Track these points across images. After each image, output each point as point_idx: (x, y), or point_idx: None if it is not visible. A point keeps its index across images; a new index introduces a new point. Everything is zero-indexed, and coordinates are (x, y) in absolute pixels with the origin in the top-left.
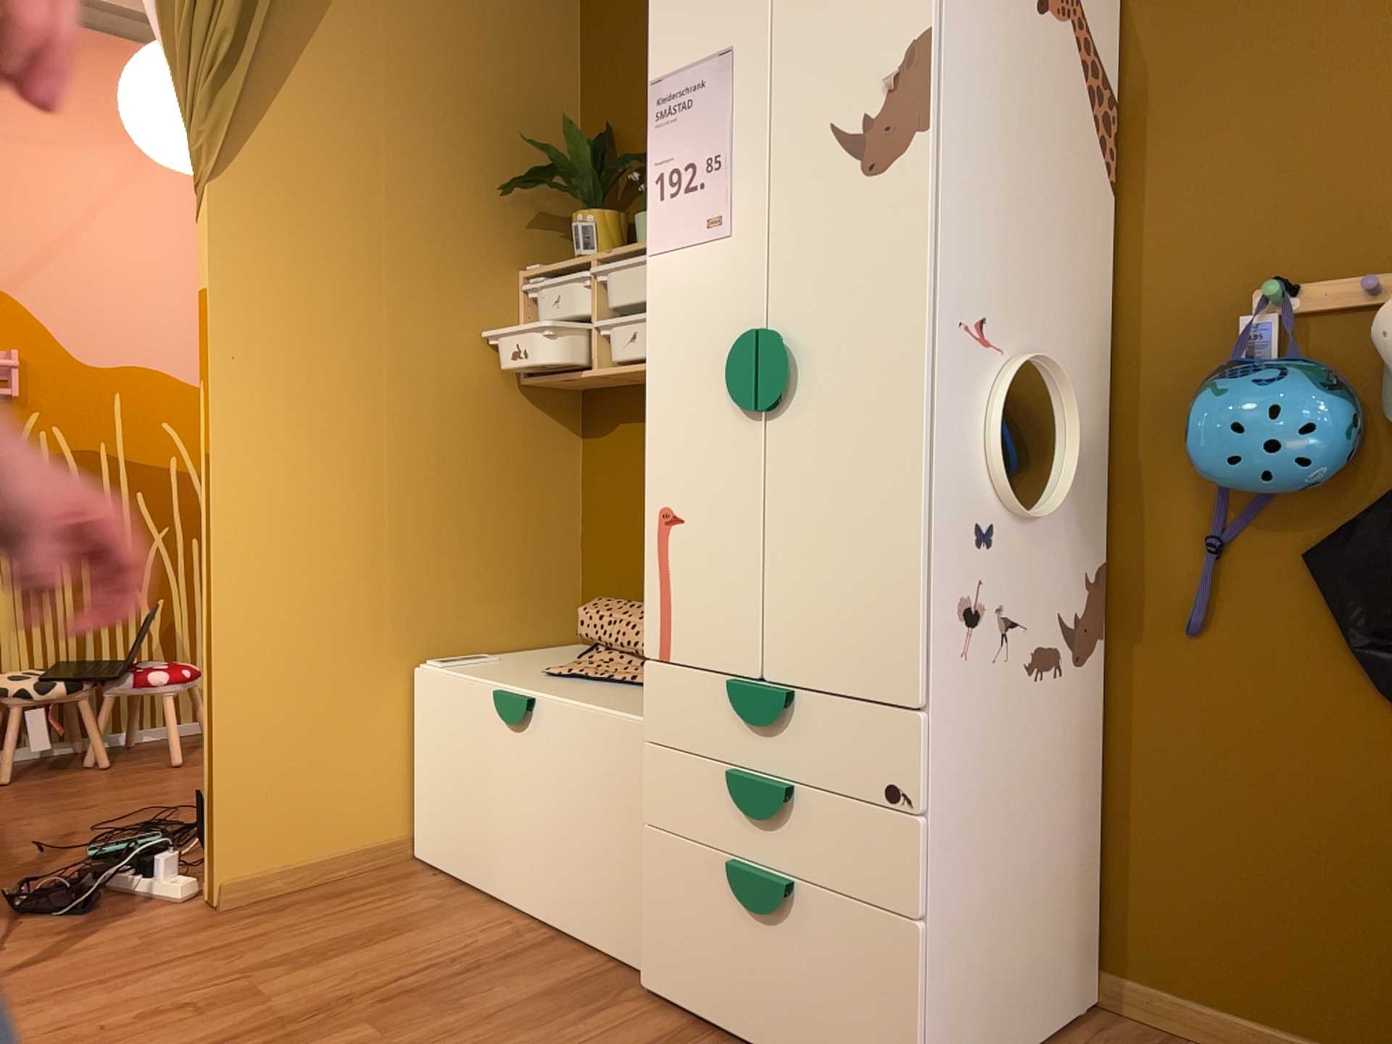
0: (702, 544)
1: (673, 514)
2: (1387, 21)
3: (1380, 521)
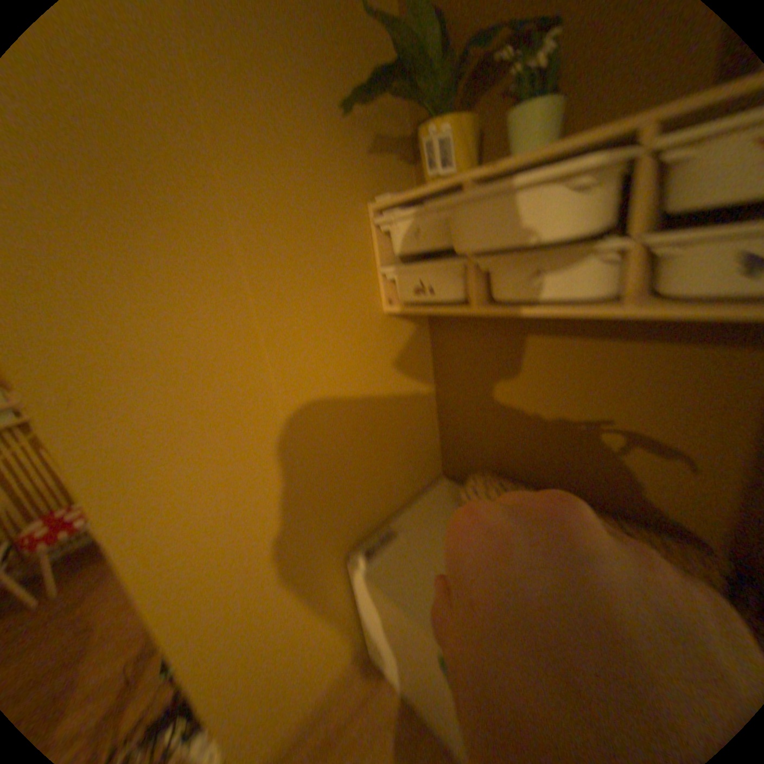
0: None
1: None
2: None
3: None
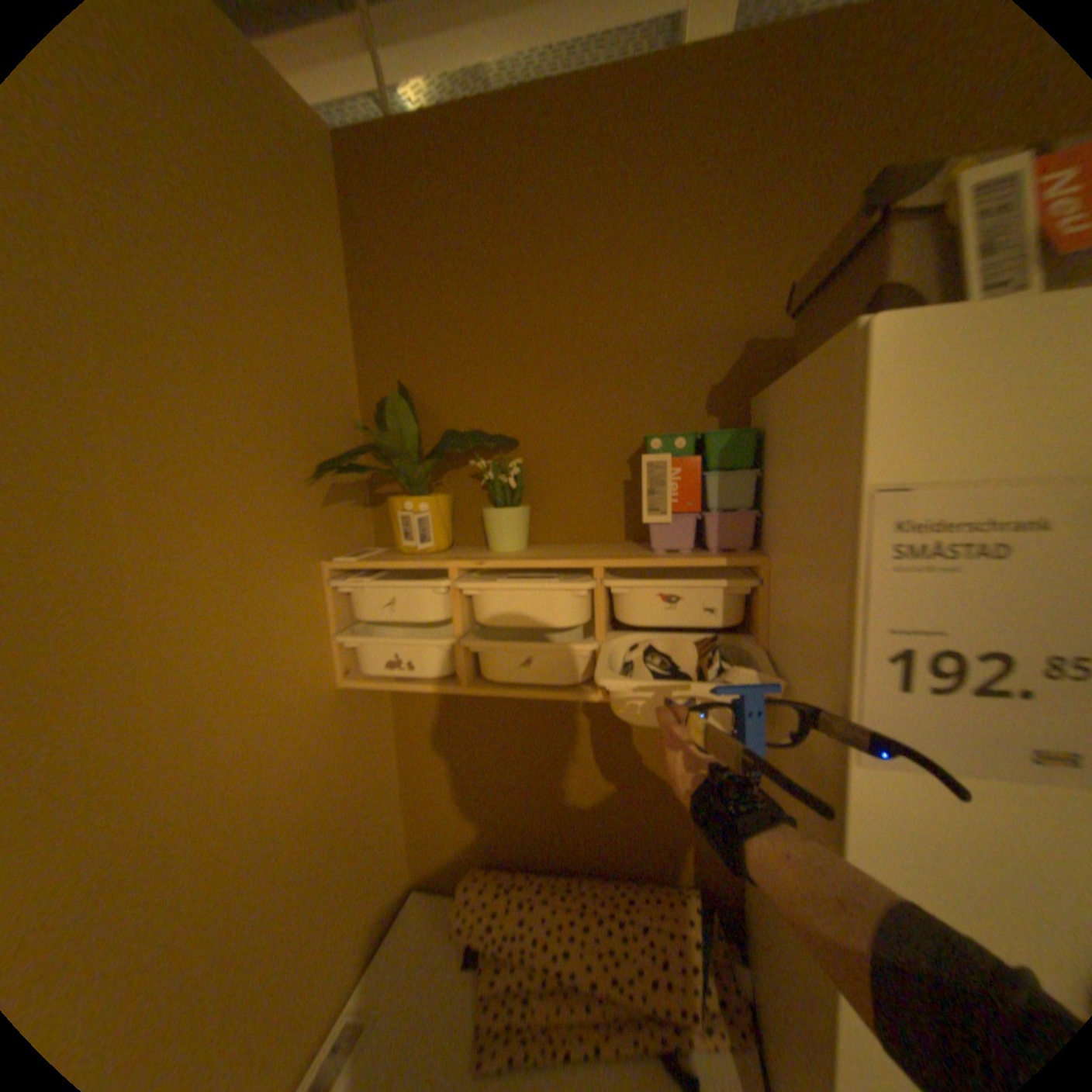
0: None
1: None
2: None
3: None
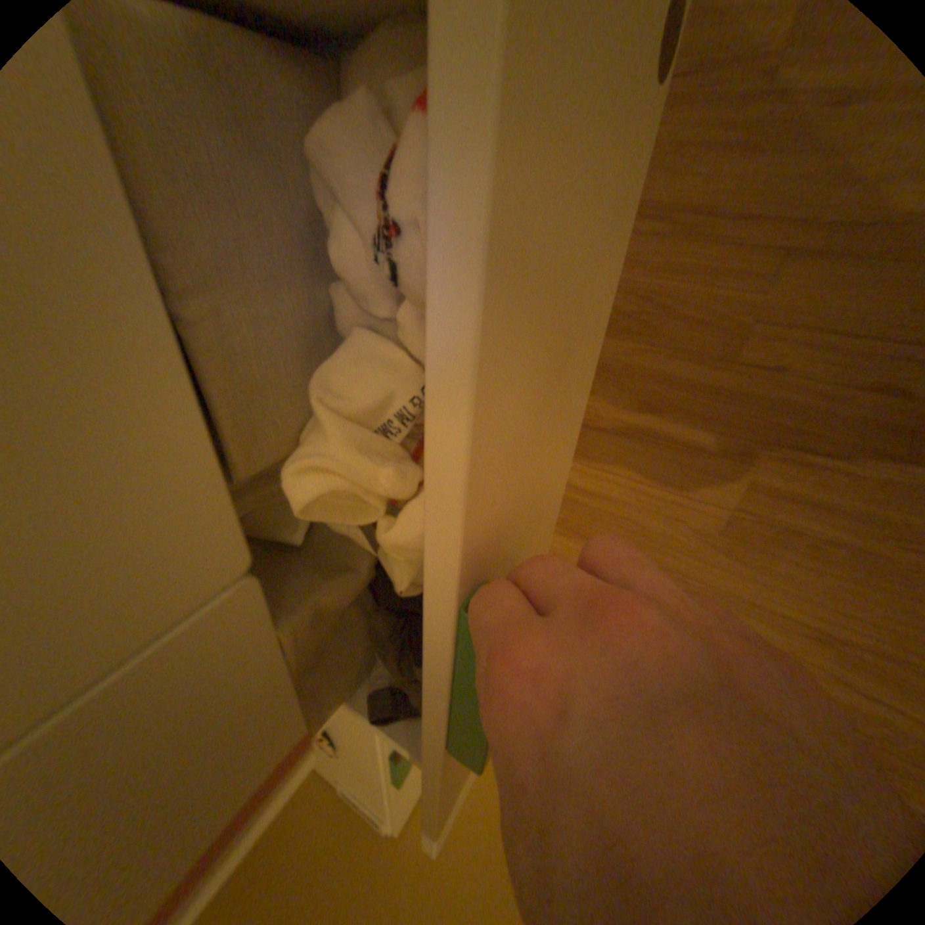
0: None
1: None
2: None
3: None
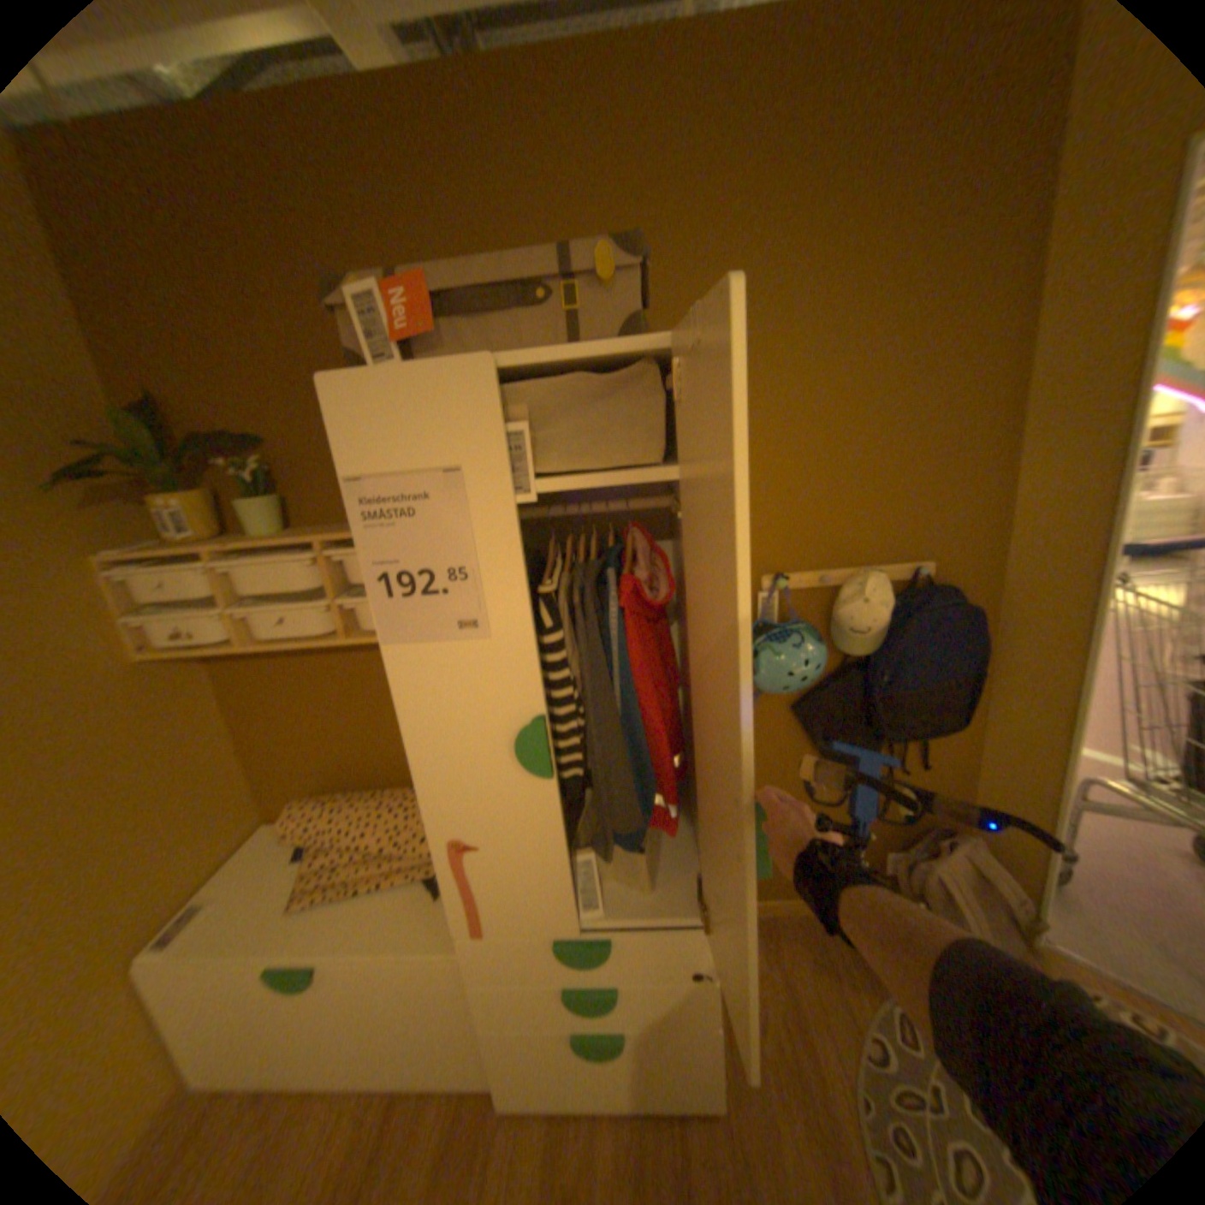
0: (502, 864)
1: (465, 846)
2: (827, 428)
3: (832, 694)
